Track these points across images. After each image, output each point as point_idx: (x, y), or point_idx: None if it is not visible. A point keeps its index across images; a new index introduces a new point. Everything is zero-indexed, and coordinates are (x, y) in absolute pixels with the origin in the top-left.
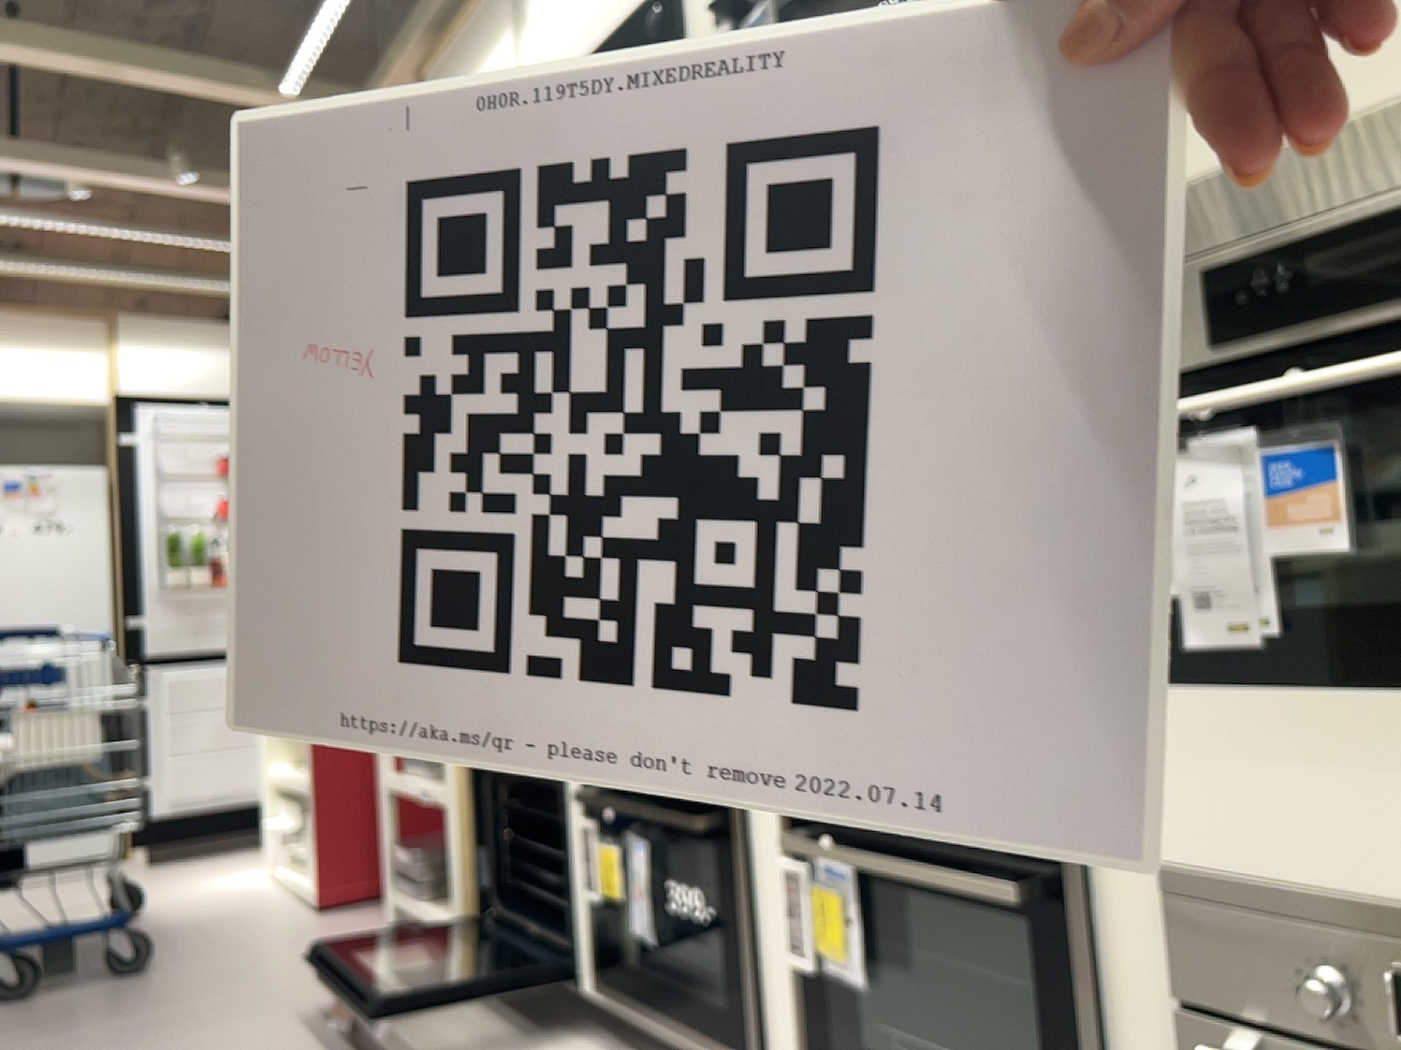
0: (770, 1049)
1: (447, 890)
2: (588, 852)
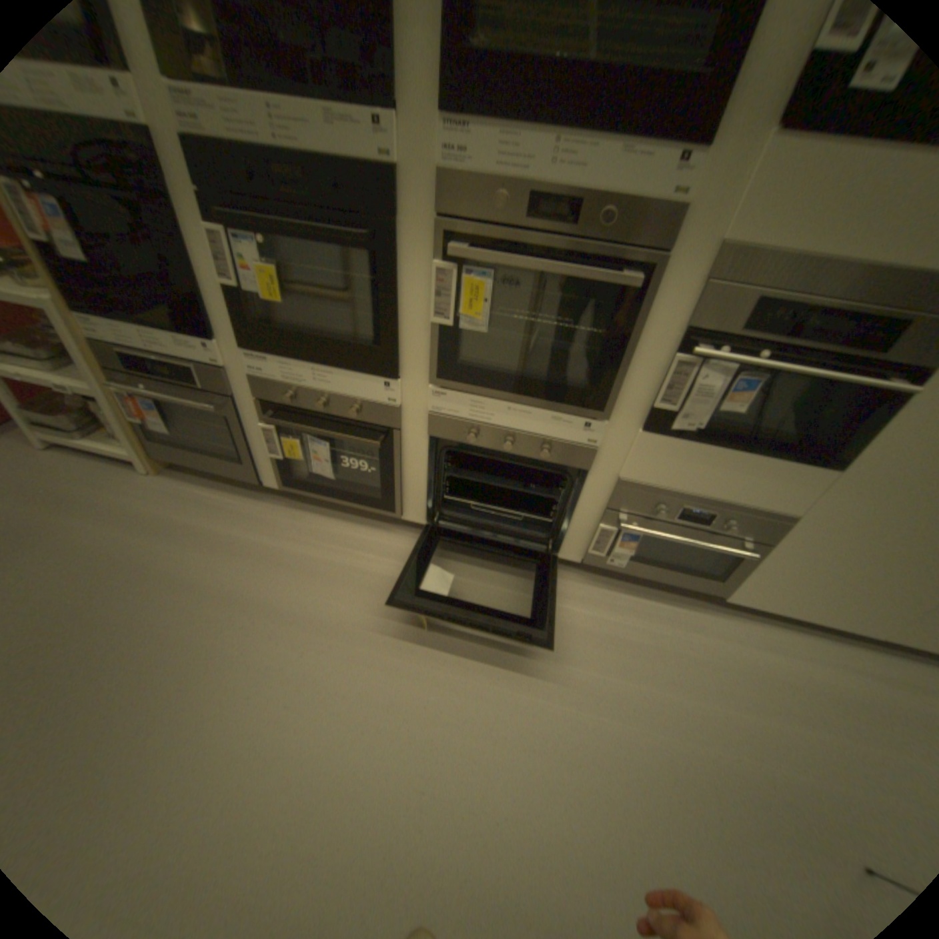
0: (400, 507)
1: (104, 436)
2: (271, 440)
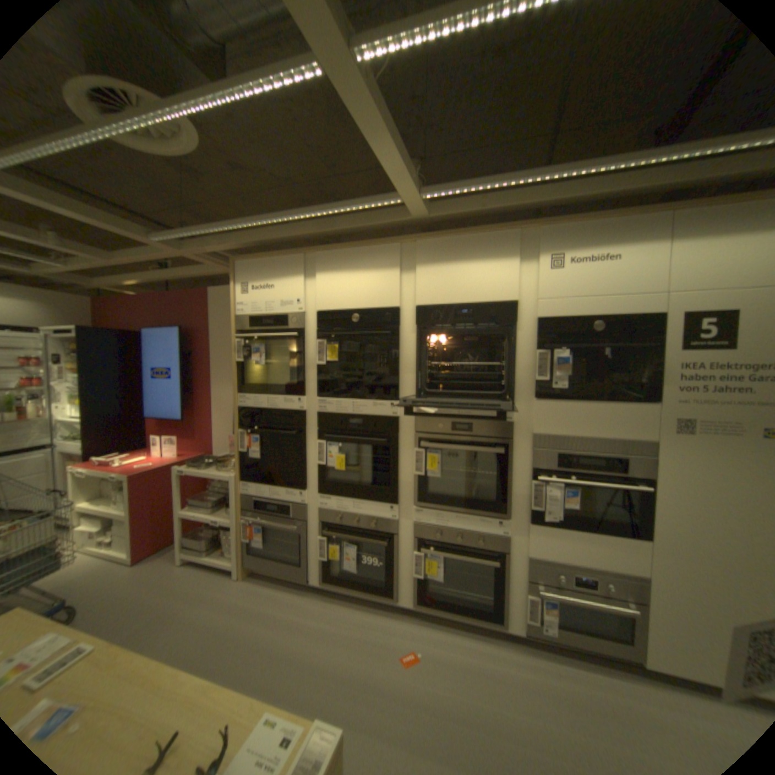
0: (396, 596)
1: (220, 554)
2: (322, 548)
